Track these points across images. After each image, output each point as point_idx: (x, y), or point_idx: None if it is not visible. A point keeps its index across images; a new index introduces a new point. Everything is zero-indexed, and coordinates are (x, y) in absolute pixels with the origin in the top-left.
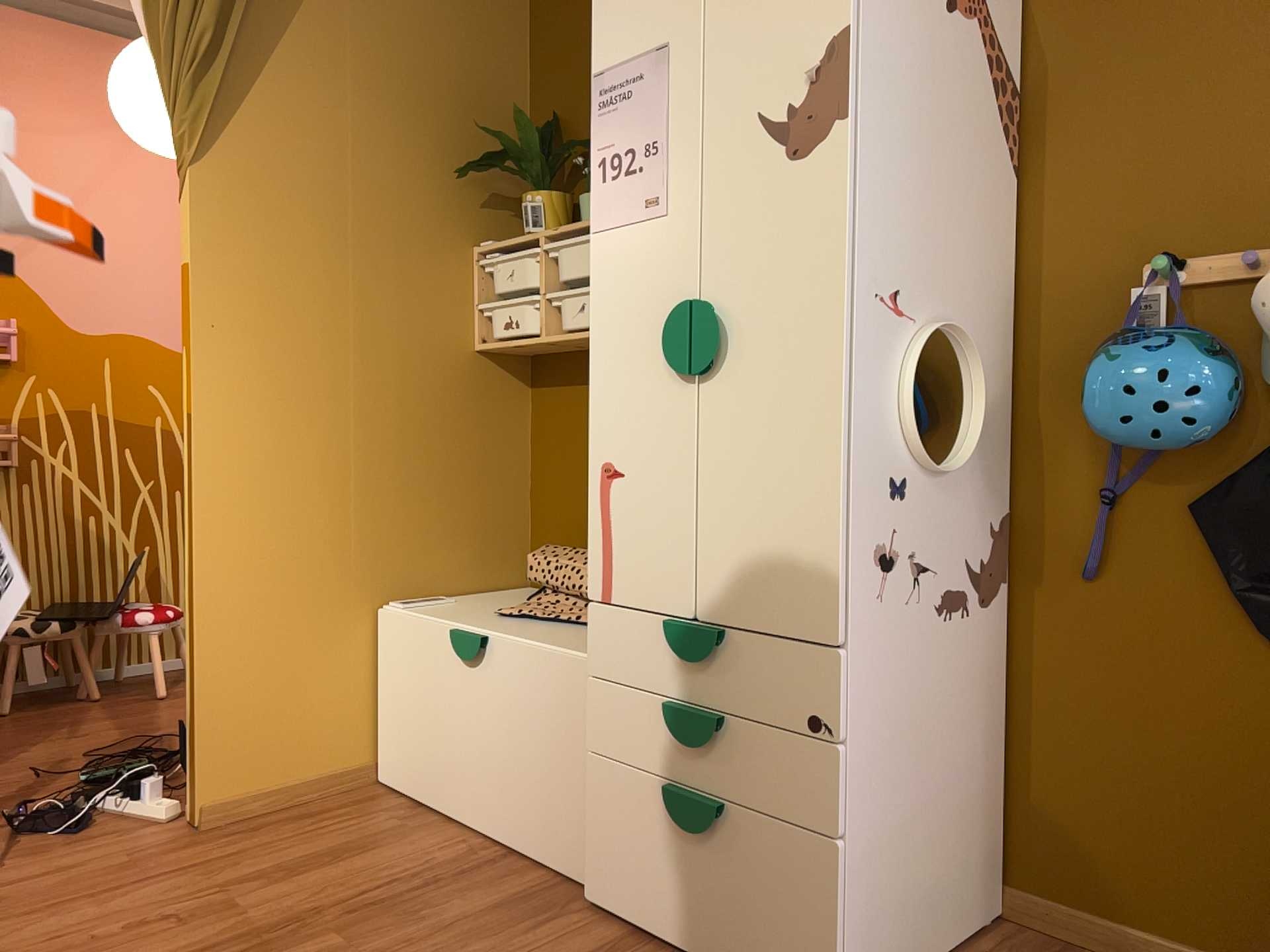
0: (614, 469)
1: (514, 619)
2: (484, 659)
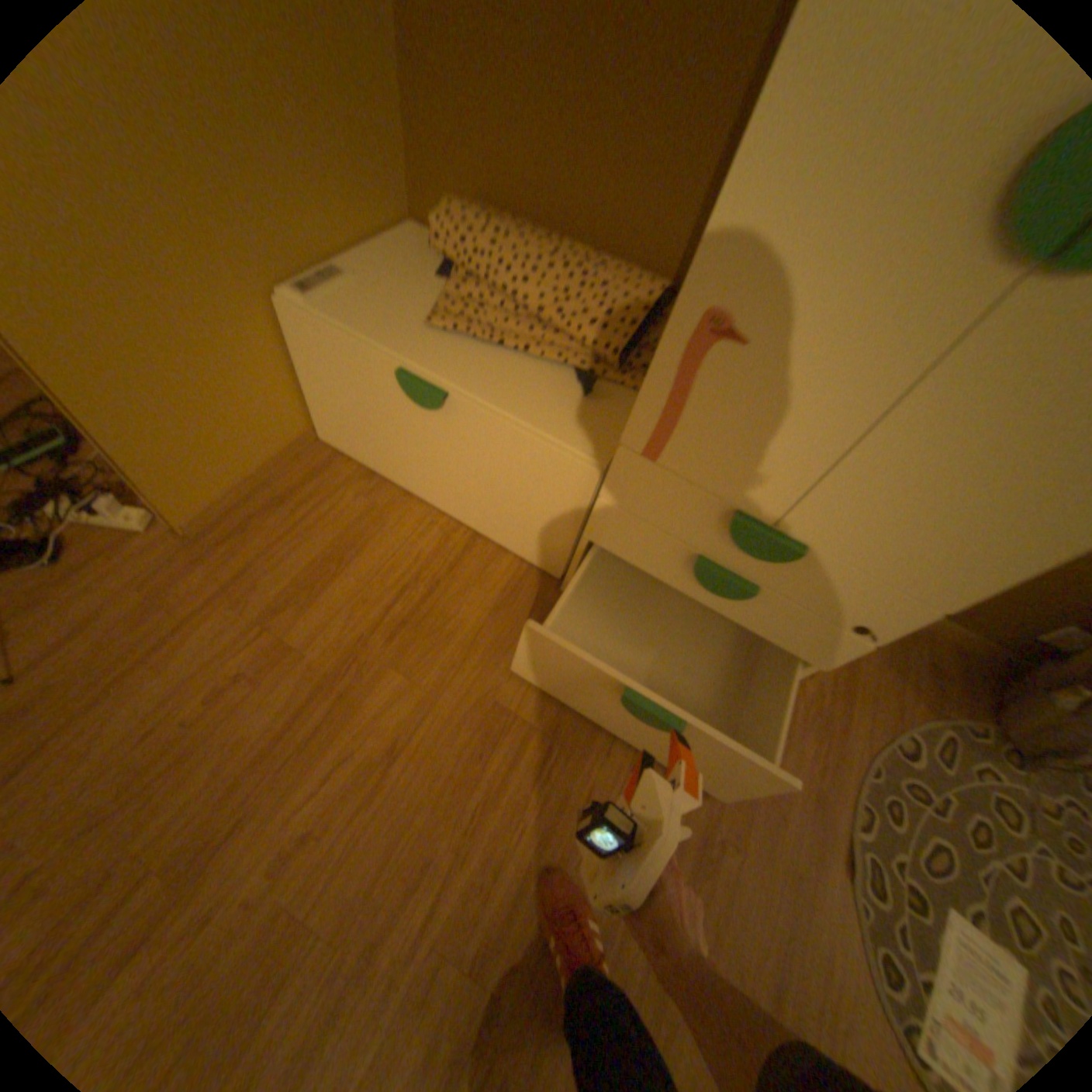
0: (734, 328)
1: (452, 335)
2: (445, 408)
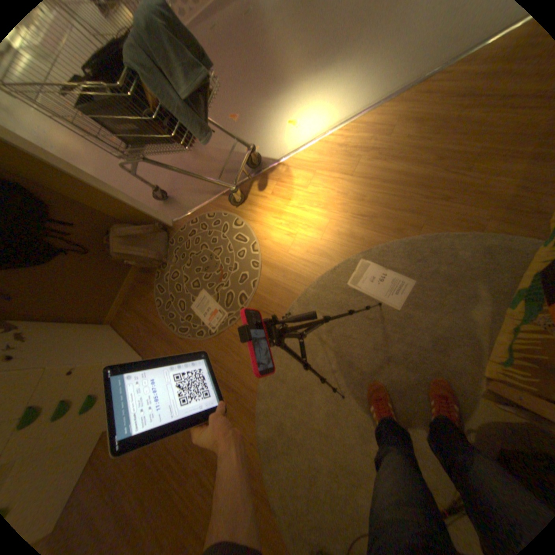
0: None
1: None
2: None
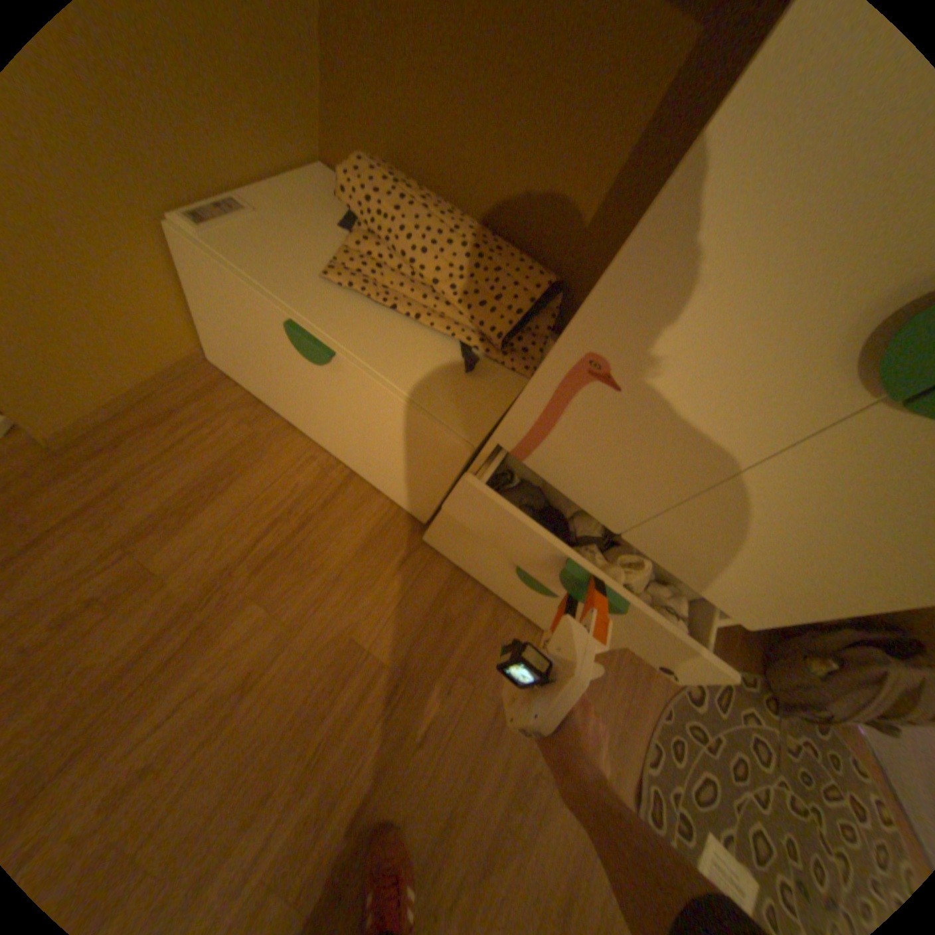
0: (611, 374)
1: (347, 293)
2: (332, 366)
